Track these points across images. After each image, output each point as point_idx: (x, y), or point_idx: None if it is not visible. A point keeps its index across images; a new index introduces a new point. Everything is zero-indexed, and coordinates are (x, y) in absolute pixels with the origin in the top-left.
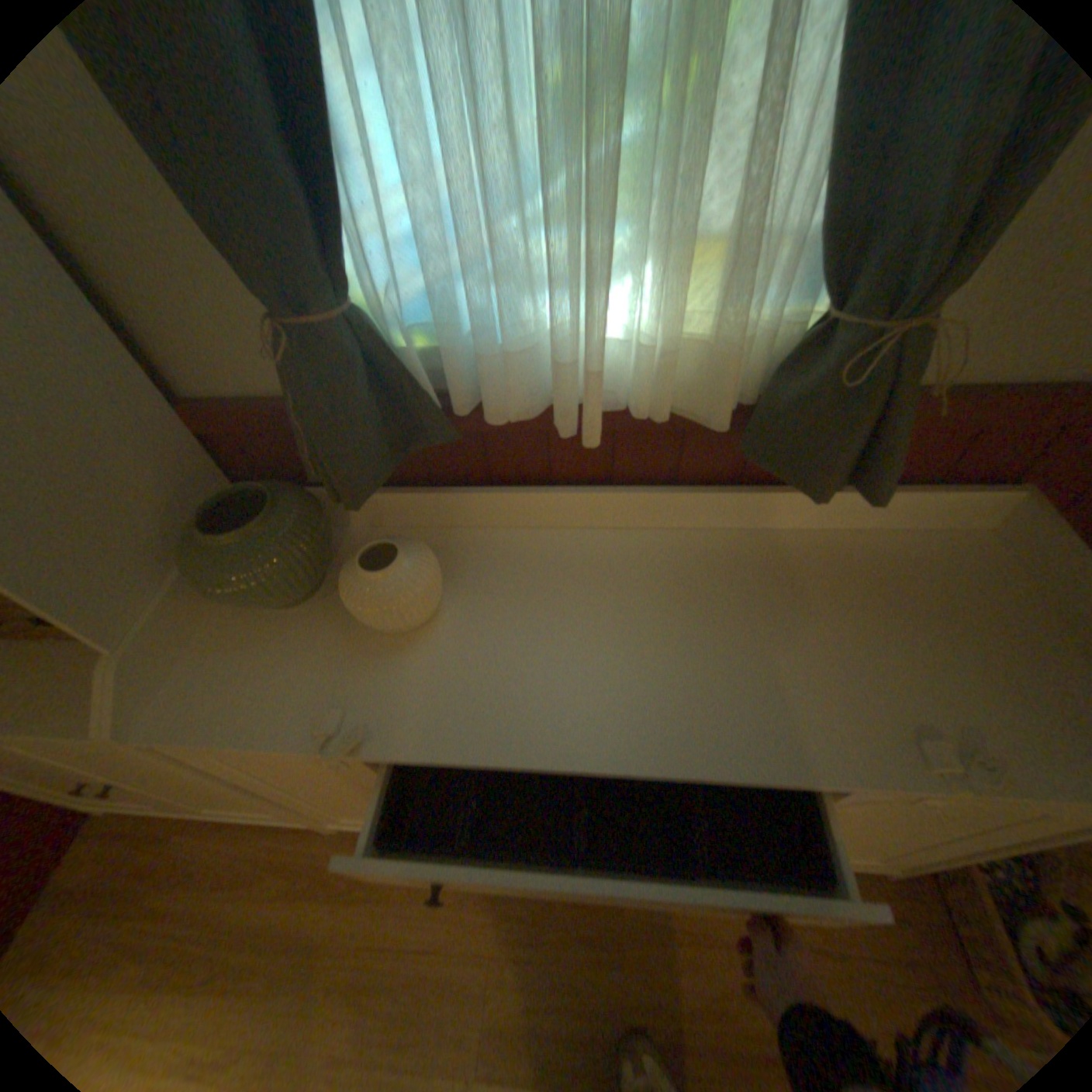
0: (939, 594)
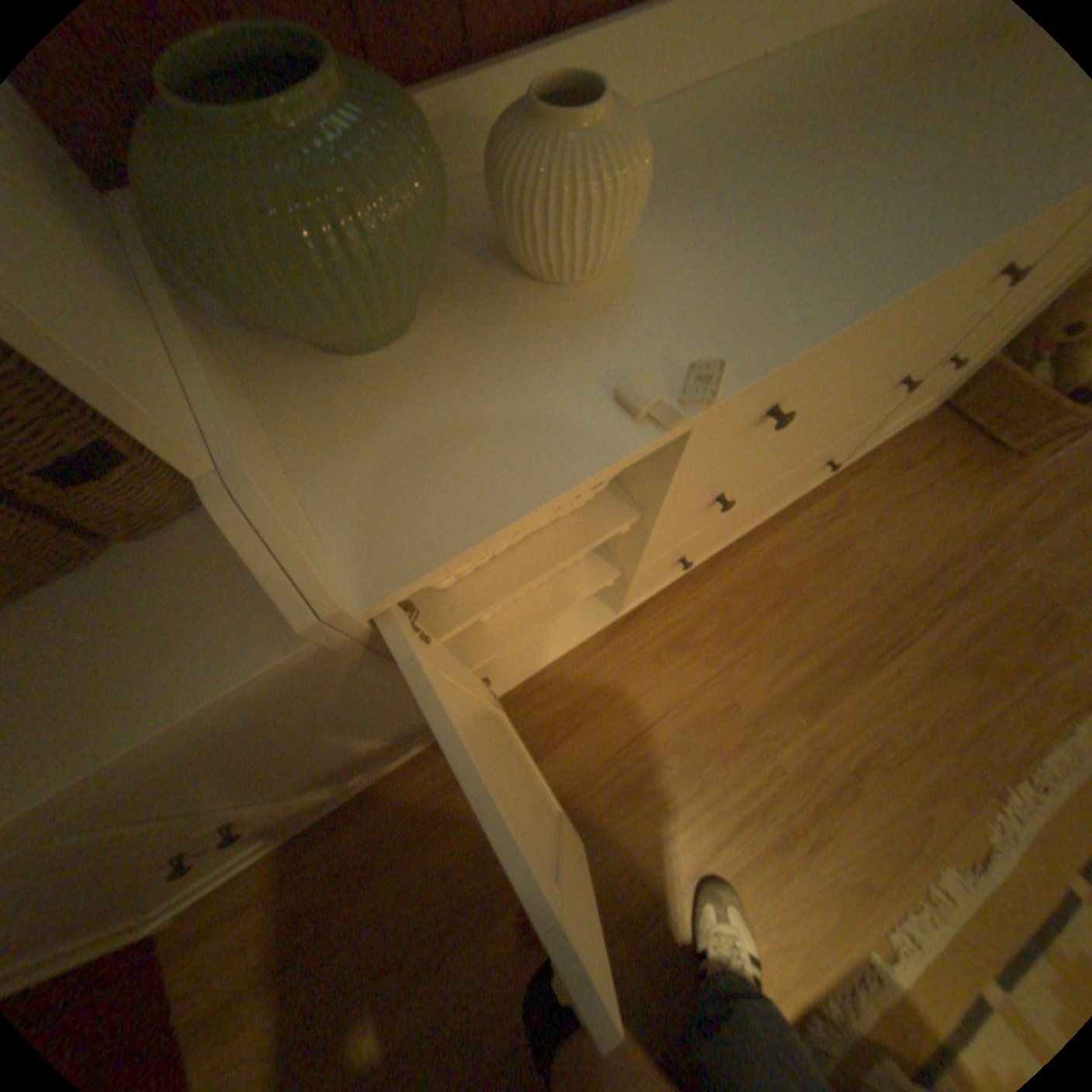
0: None
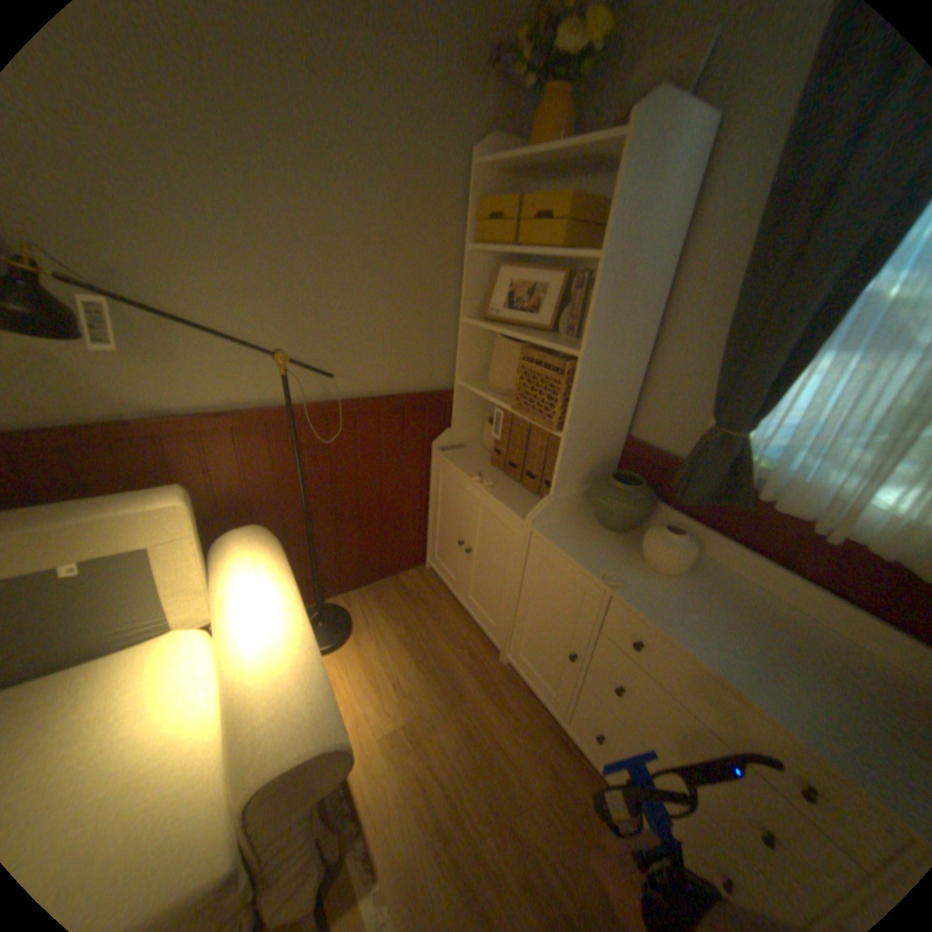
0: None
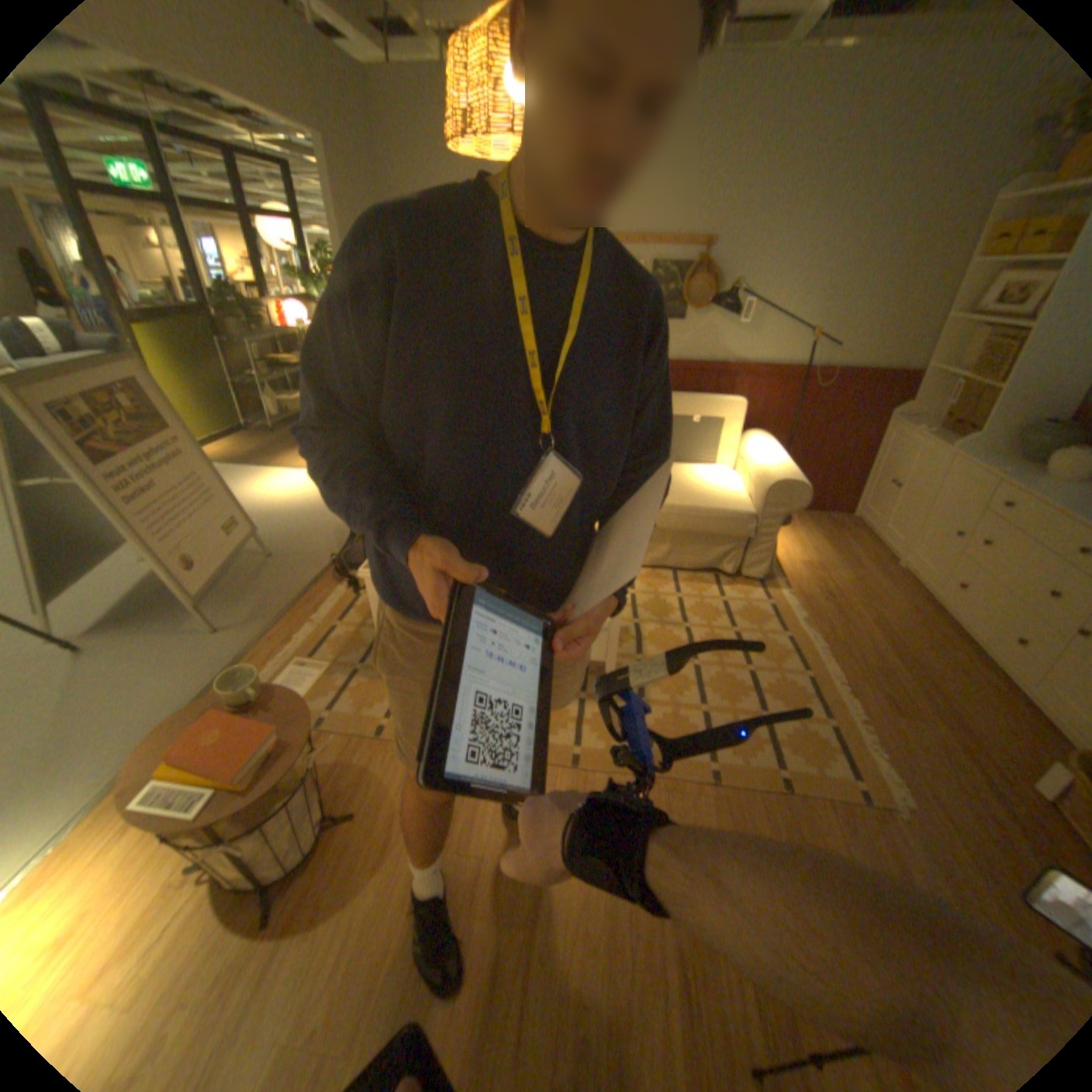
0: None
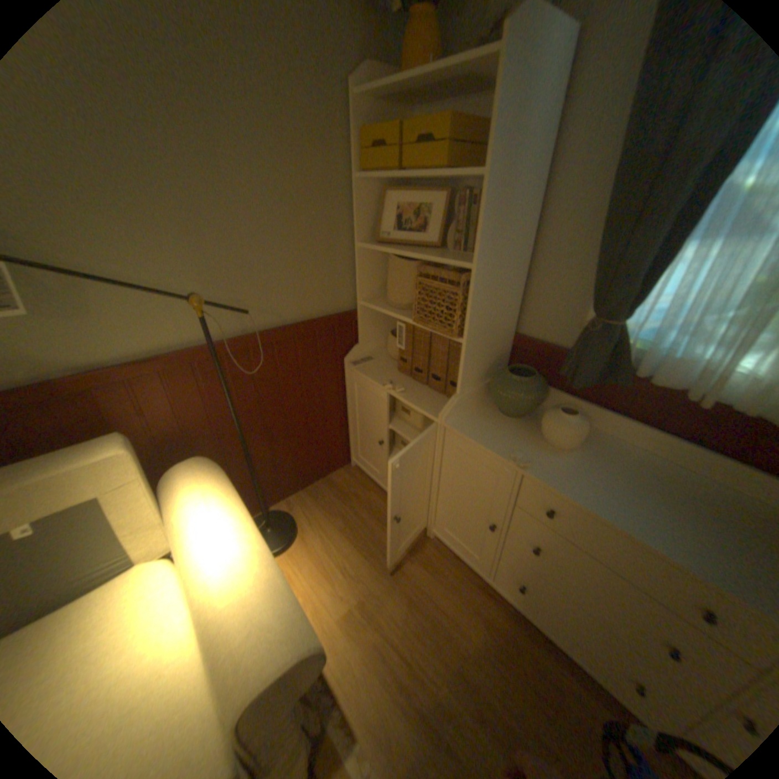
0: None
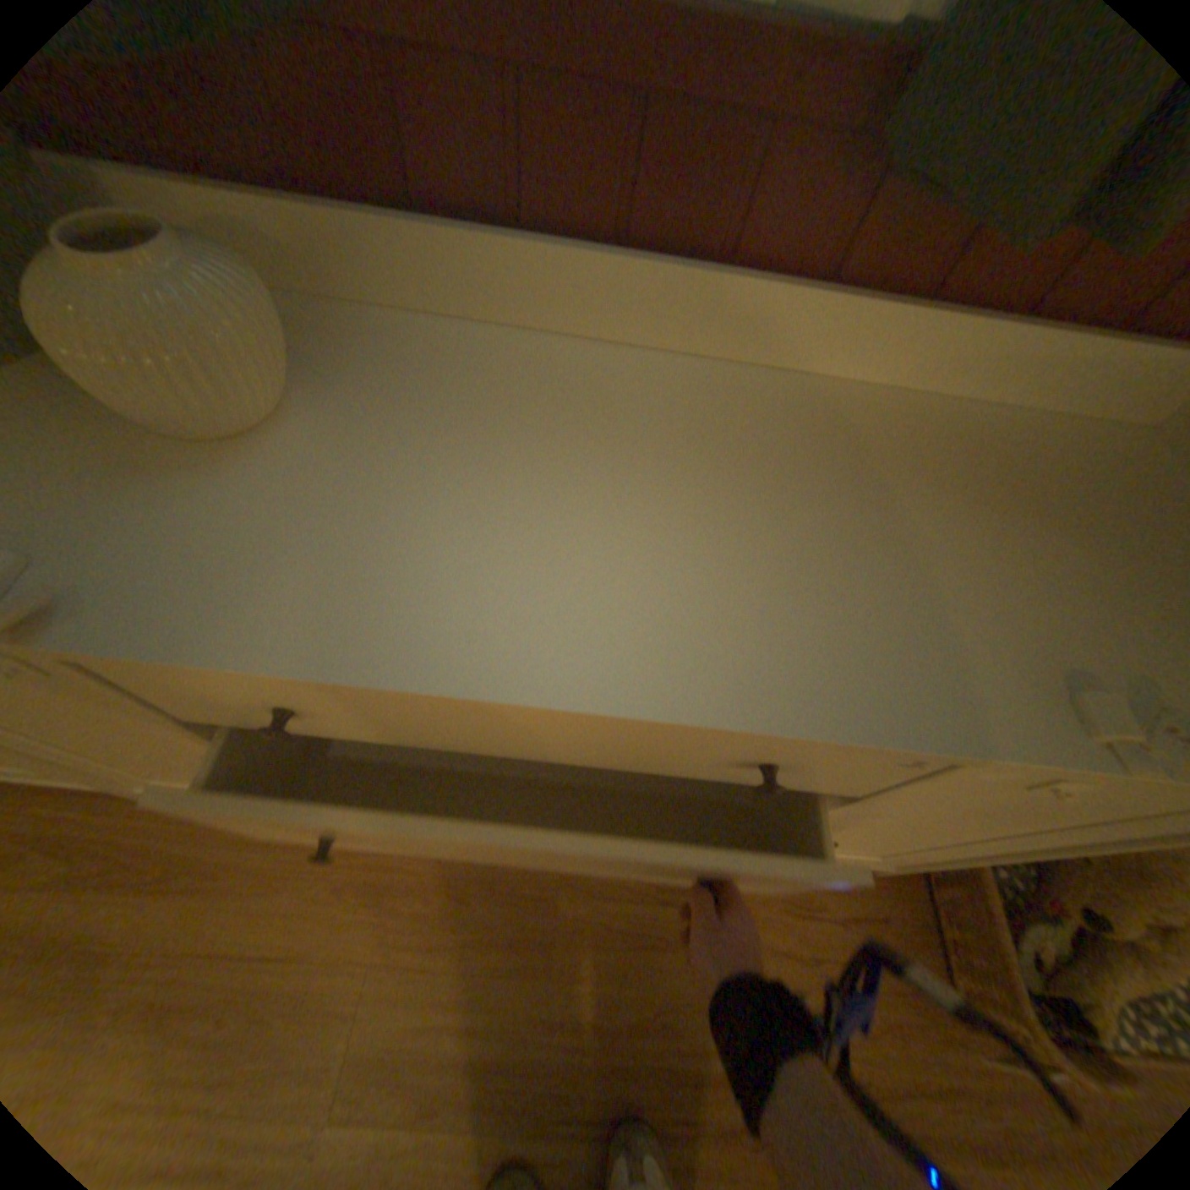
0: (1090, 495)
